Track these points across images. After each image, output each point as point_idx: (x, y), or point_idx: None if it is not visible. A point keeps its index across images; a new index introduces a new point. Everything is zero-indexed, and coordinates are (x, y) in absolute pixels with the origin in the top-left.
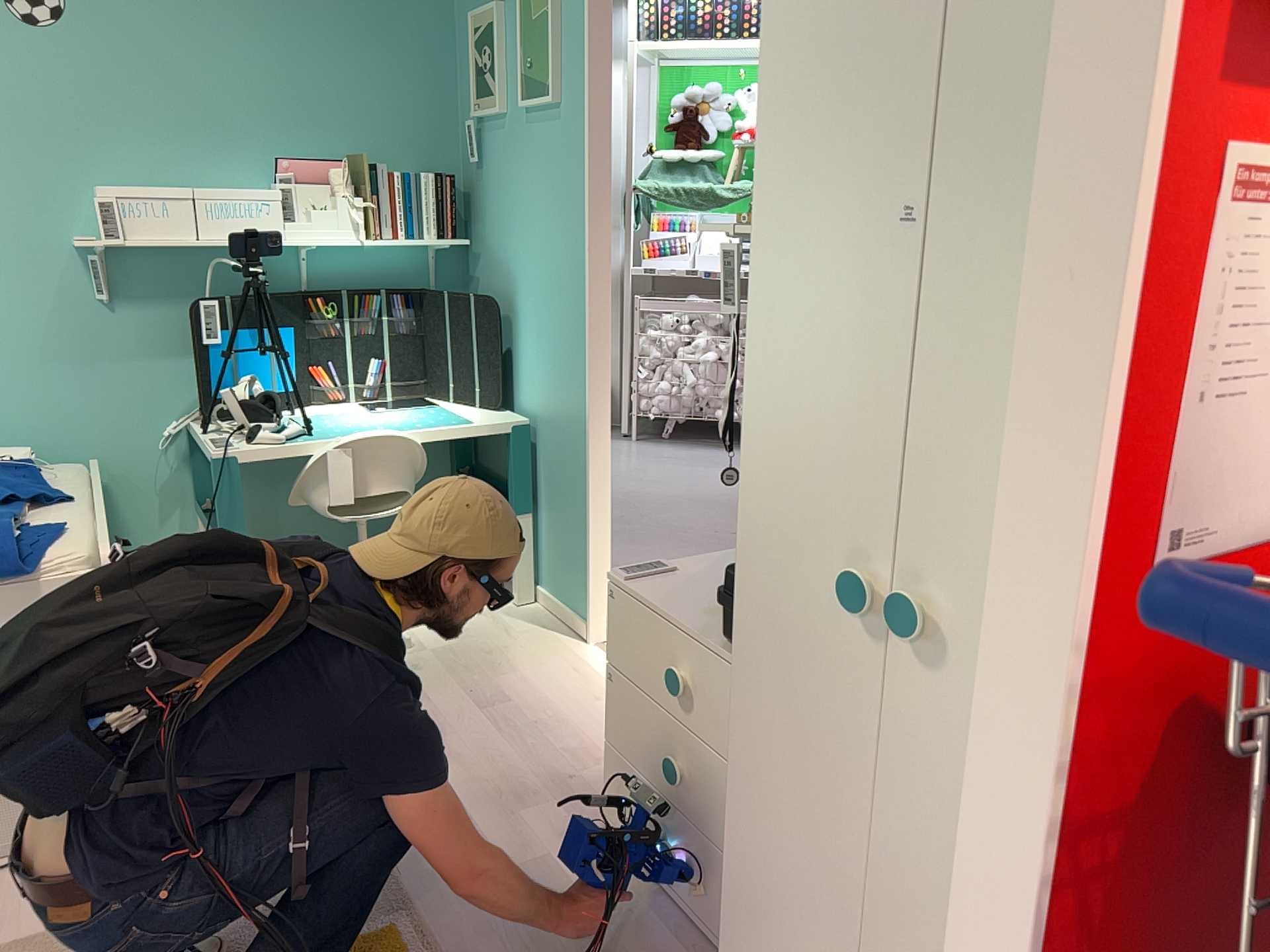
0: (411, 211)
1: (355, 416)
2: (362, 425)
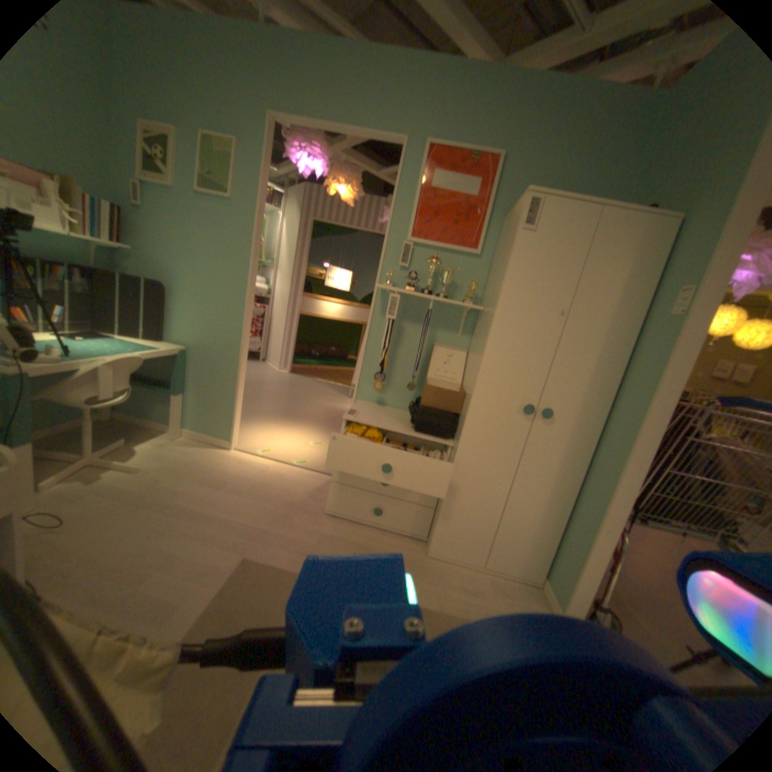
0: (95, 223)
1: (67, 345)
2: (90, 351)
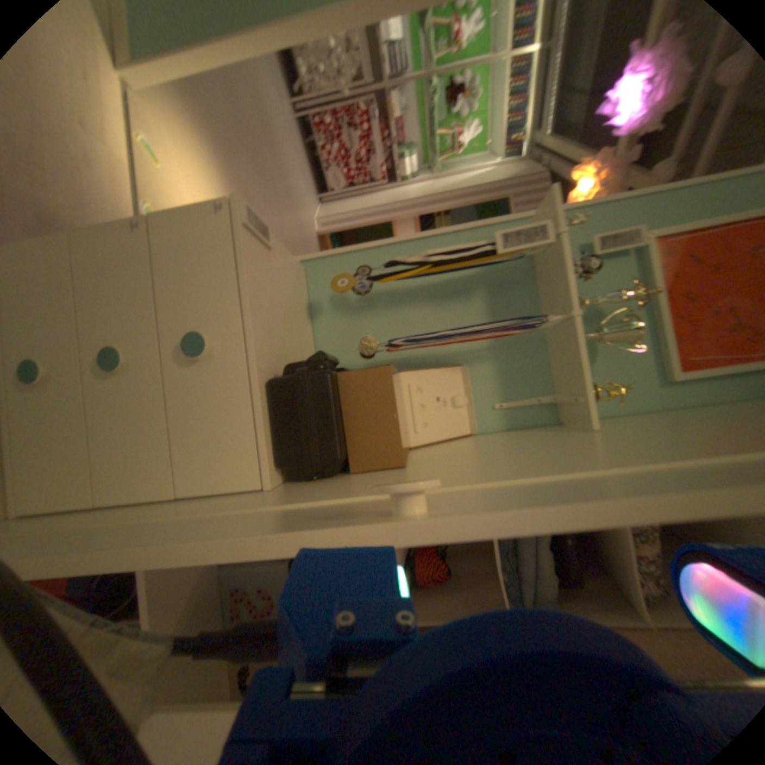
0: None
1: None
2: None
